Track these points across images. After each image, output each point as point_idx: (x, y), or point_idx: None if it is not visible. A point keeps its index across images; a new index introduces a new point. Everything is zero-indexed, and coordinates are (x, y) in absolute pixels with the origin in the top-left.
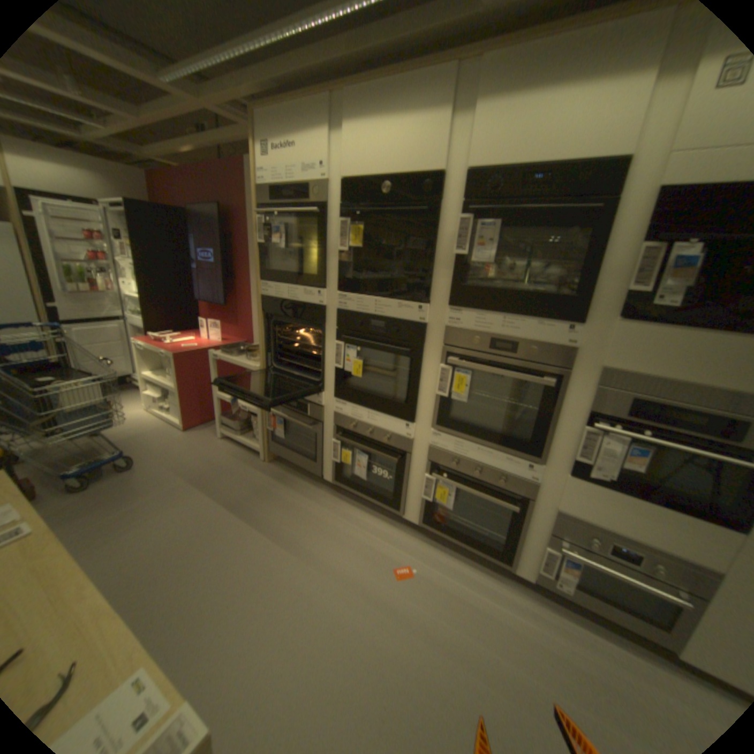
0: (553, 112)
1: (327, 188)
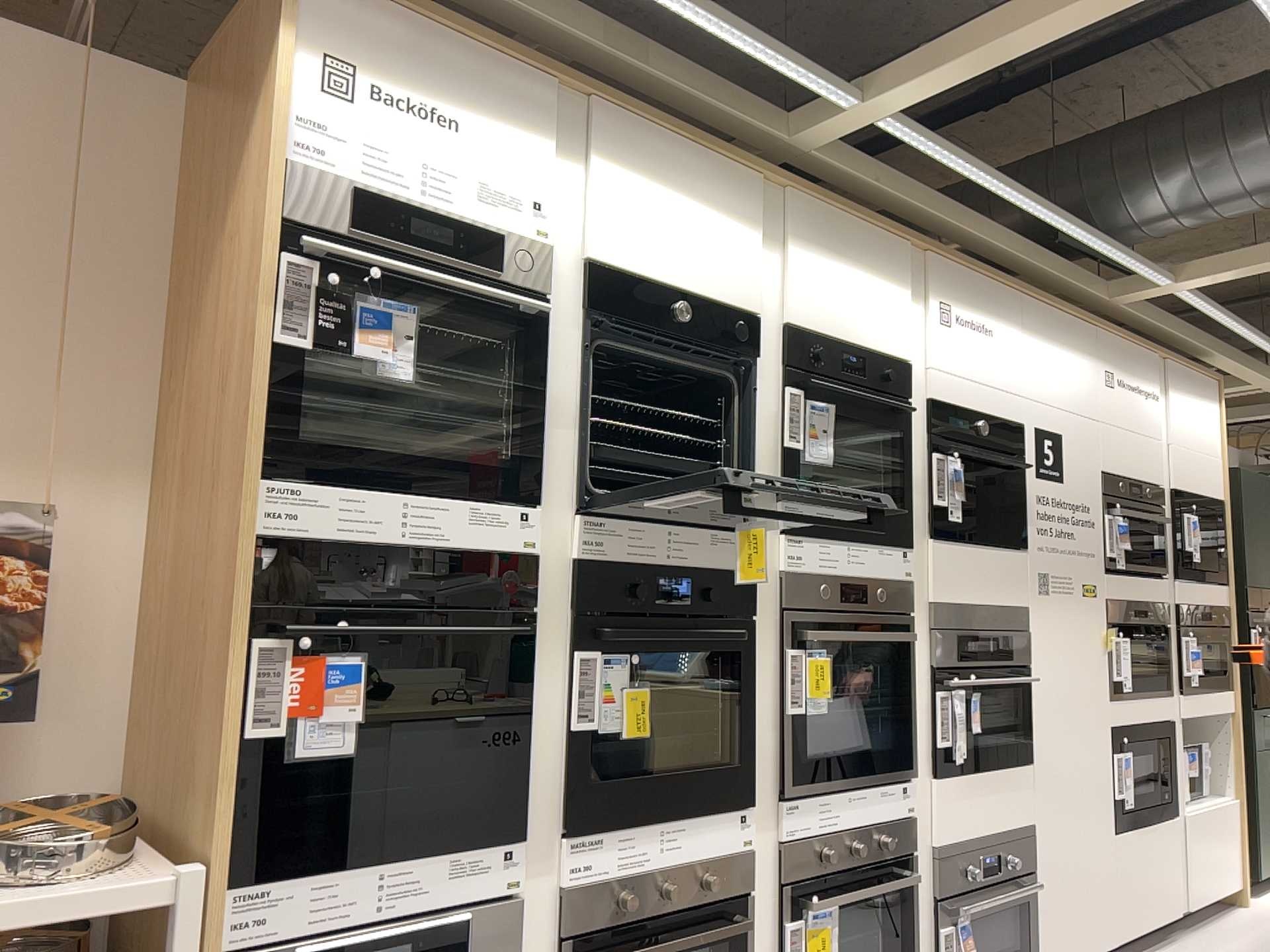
0: (846, 298)
1: (556, 274)
